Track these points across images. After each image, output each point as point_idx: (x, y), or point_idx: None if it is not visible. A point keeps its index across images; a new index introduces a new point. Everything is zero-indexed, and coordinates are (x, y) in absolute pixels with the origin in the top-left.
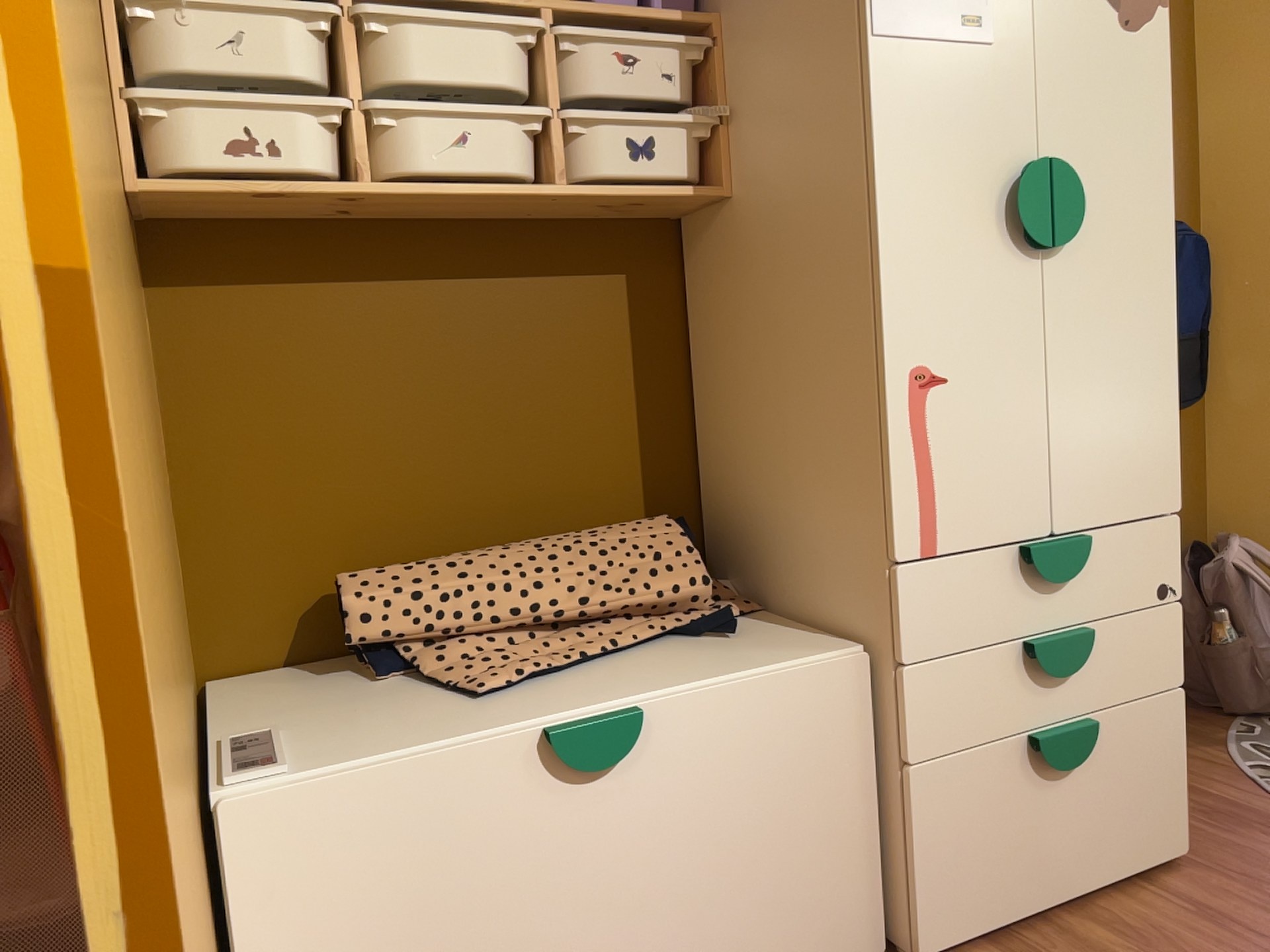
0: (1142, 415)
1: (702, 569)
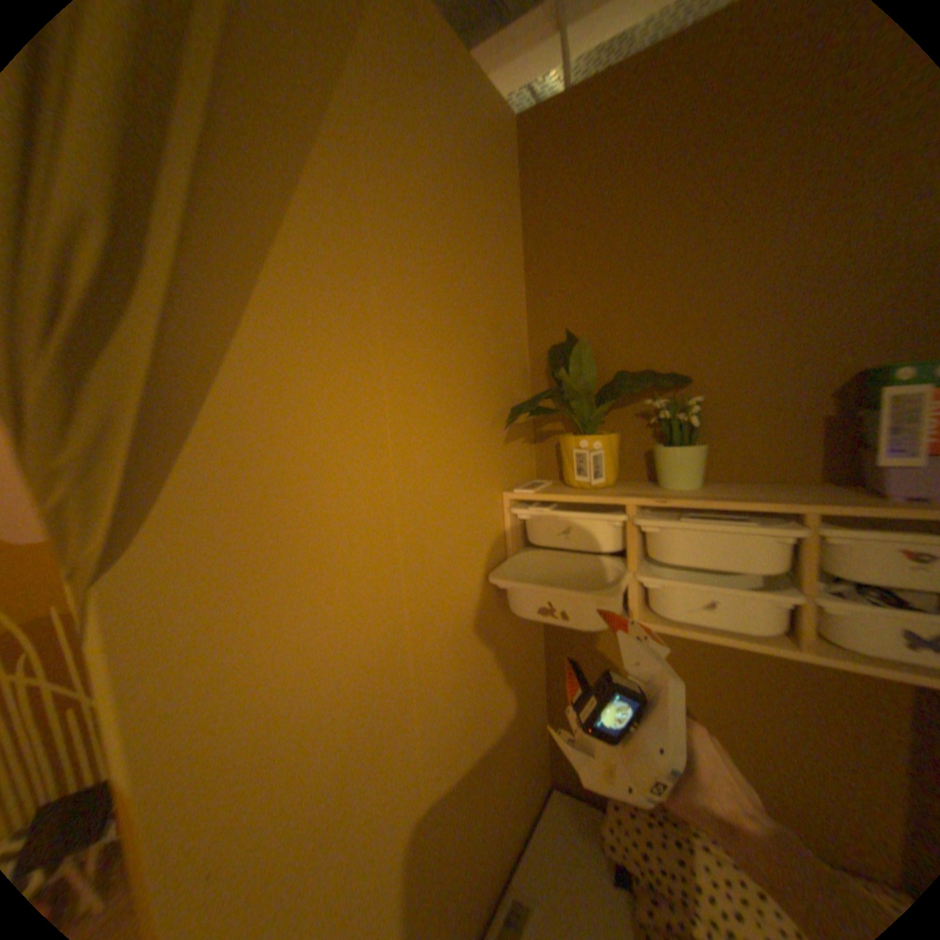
0: None
1: None
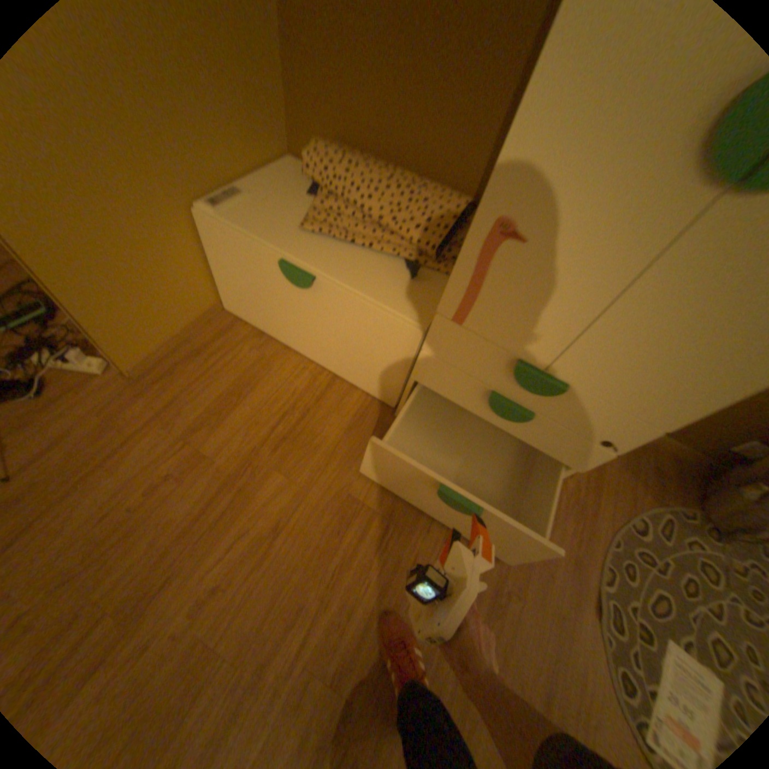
0: (697, 374)
1: (437, 240)
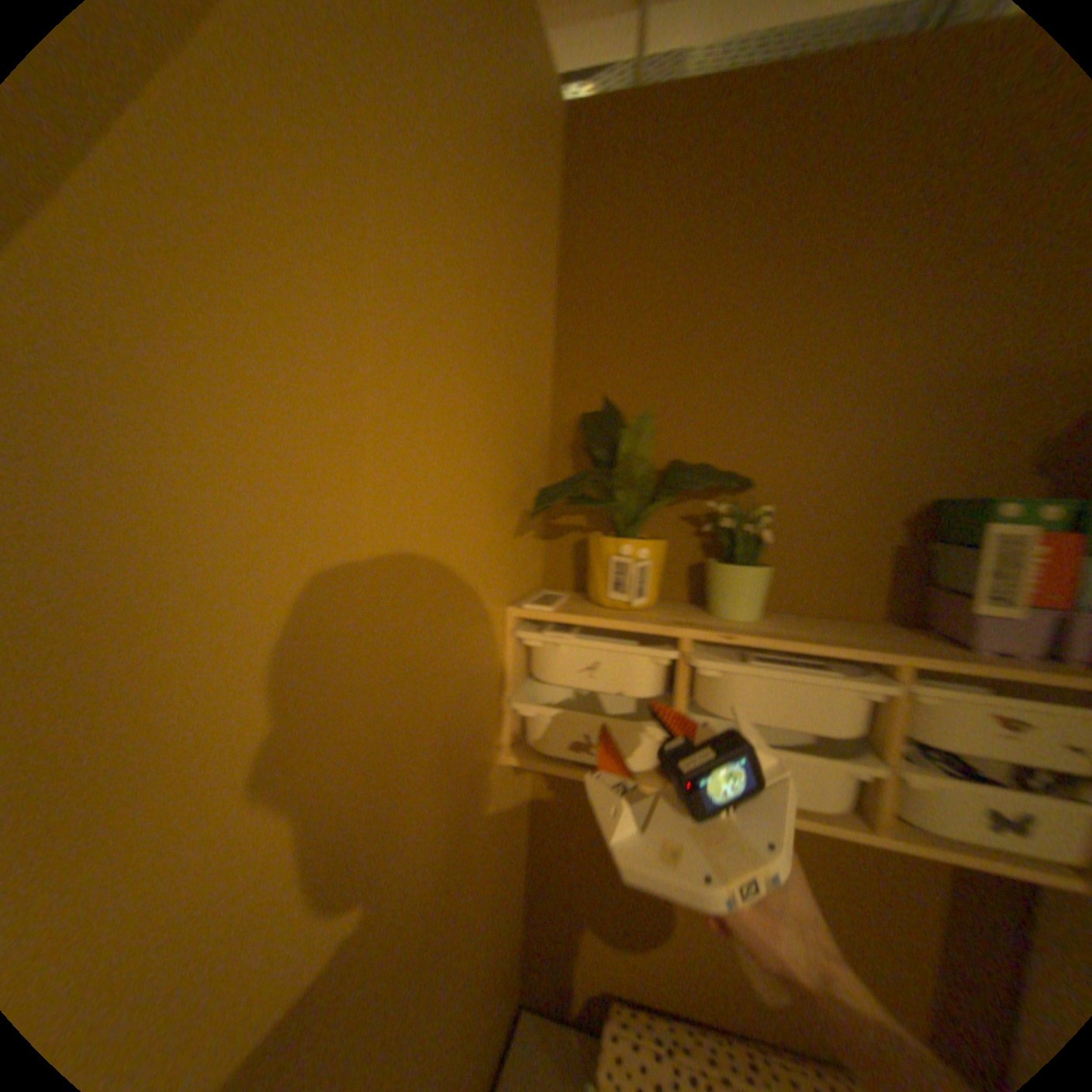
0: None
1: None
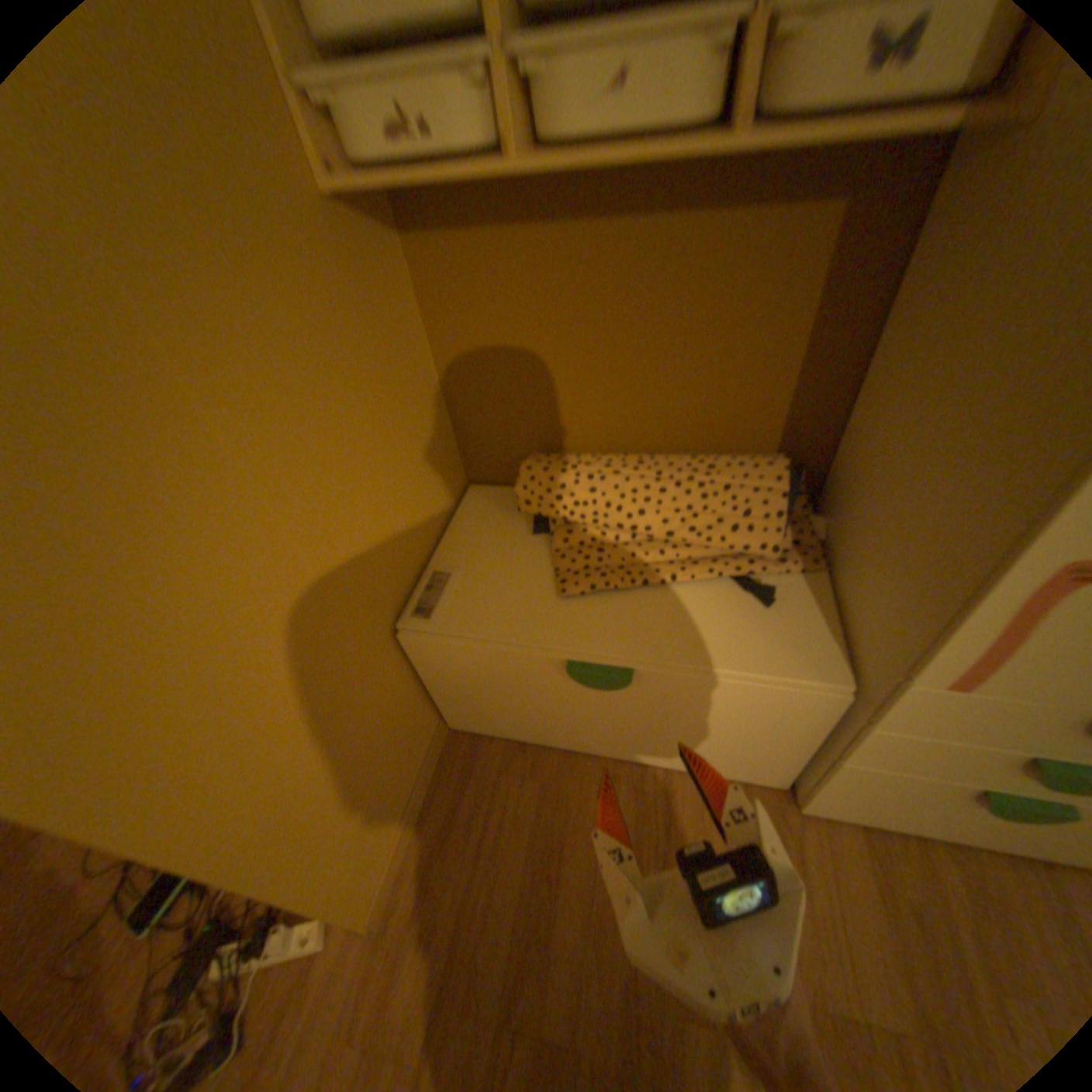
0: None
1: (776, 536)
